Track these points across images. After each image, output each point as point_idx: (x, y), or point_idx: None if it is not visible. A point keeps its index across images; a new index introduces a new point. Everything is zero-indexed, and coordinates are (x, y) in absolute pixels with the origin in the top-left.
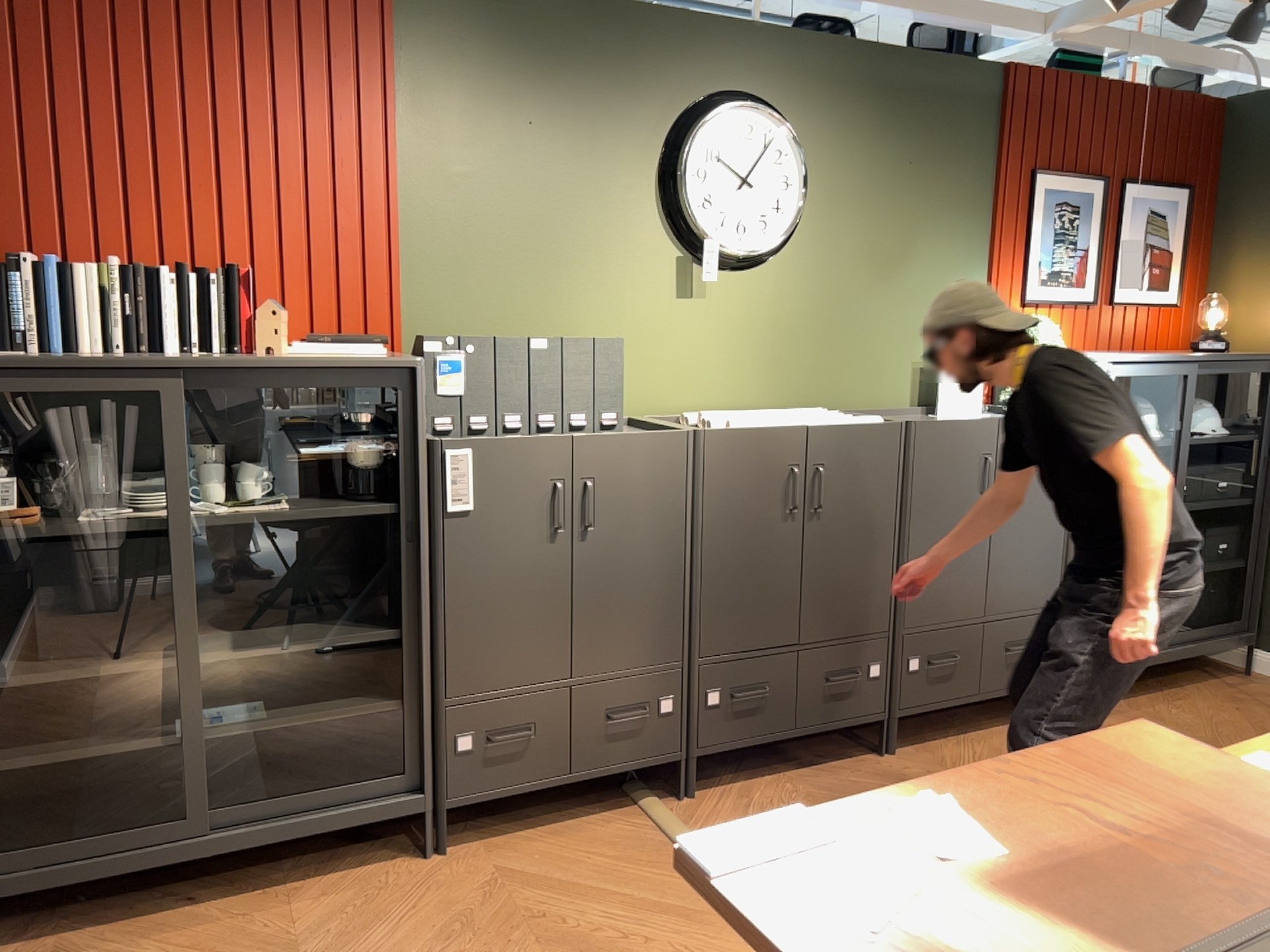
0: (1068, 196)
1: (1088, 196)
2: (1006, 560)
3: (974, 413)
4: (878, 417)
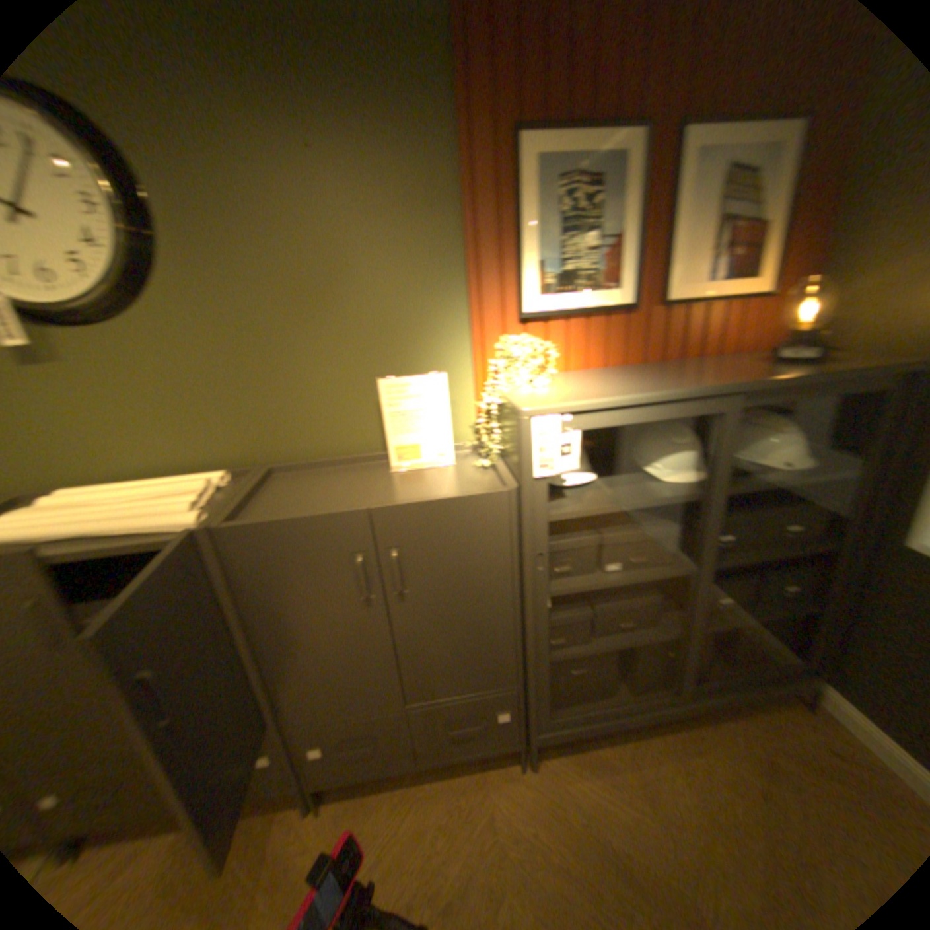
0: (580, 155)
1: (617, 152)
2: (423, 653)
3: (440, 458)
4: (189, 514)
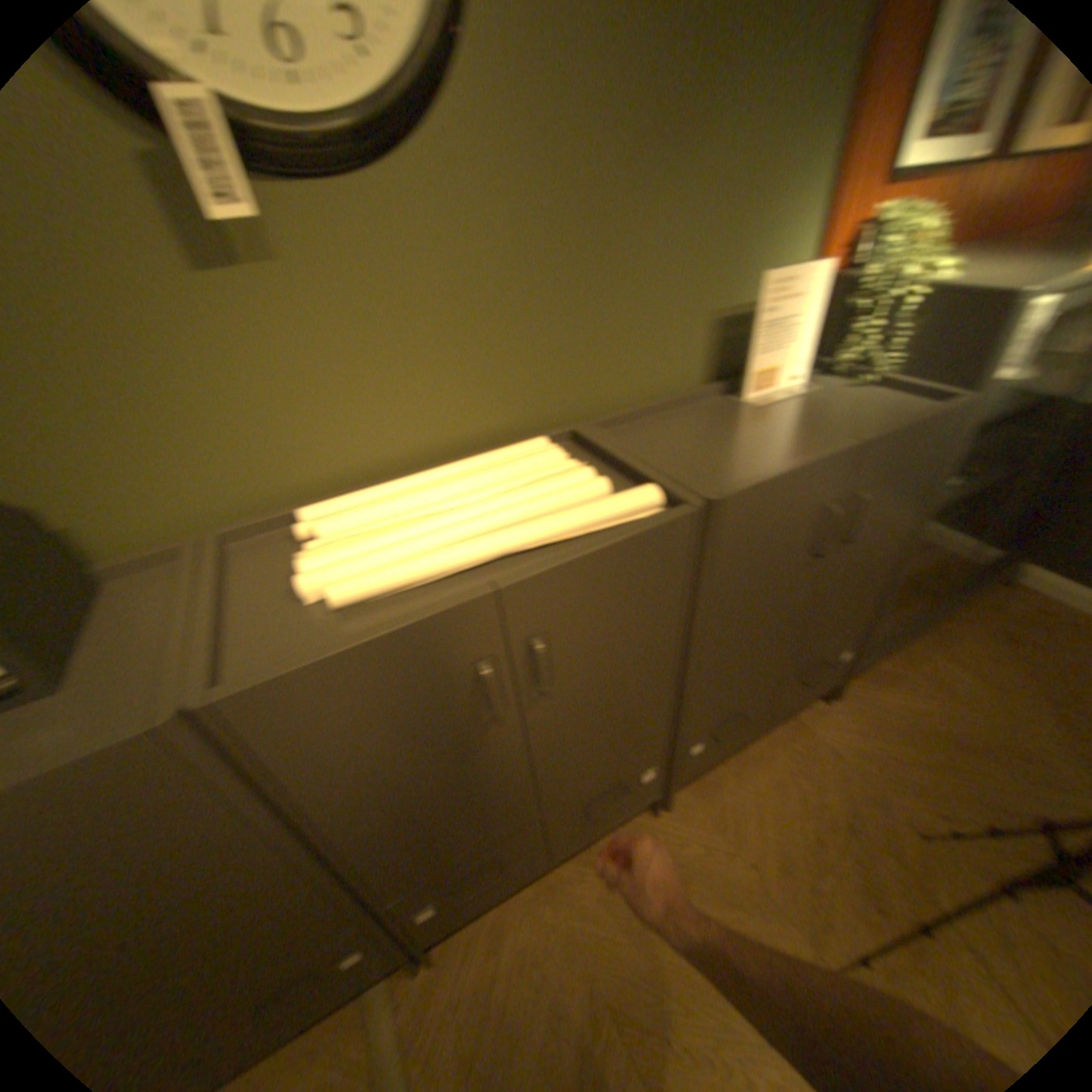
0: None
1: None
2: (826, 610)
3: (797, 382)
4: (652, 489)
